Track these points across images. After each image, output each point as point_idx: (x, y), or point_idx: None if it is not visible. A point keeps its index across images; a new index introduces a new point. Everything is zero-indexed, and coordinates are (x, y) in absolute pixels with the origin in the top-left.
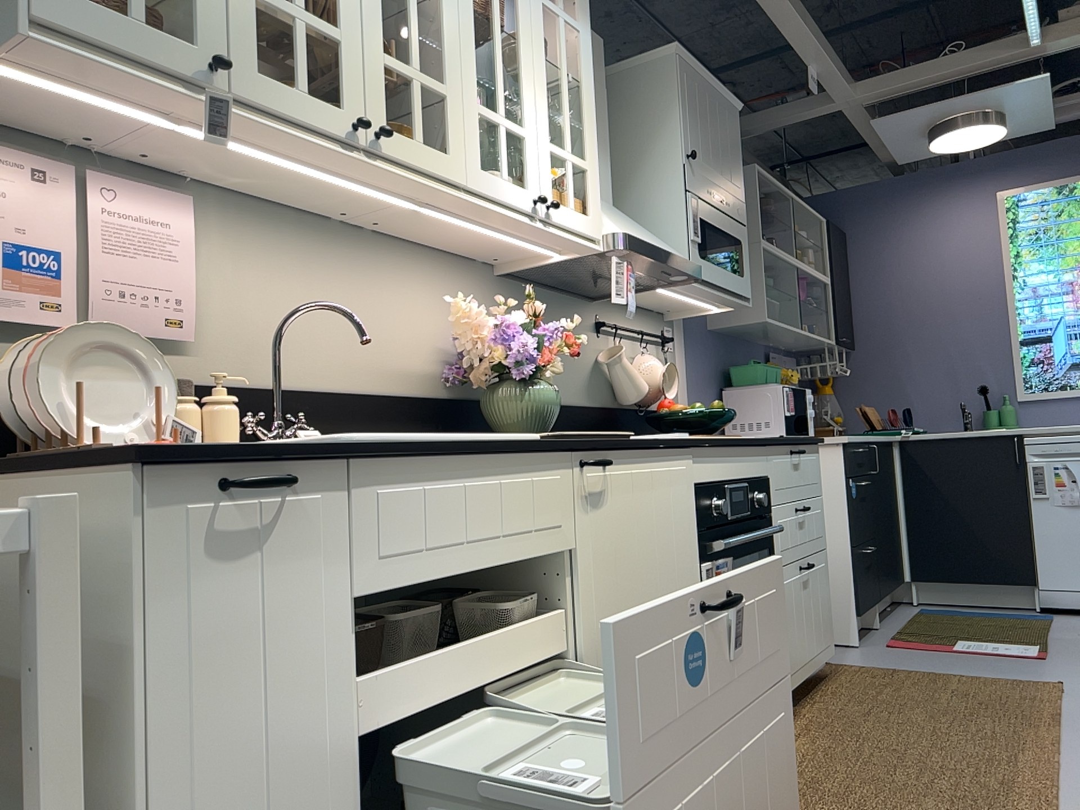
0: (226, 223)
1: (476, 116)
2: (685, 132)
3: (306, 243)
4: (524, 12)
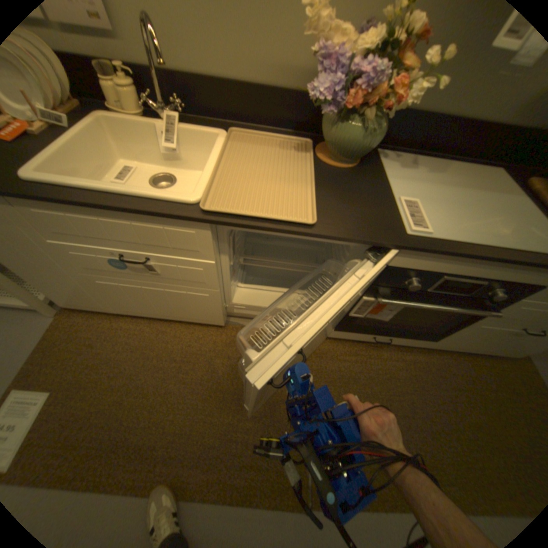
0: None
1: None
2: None
3: None
4: None
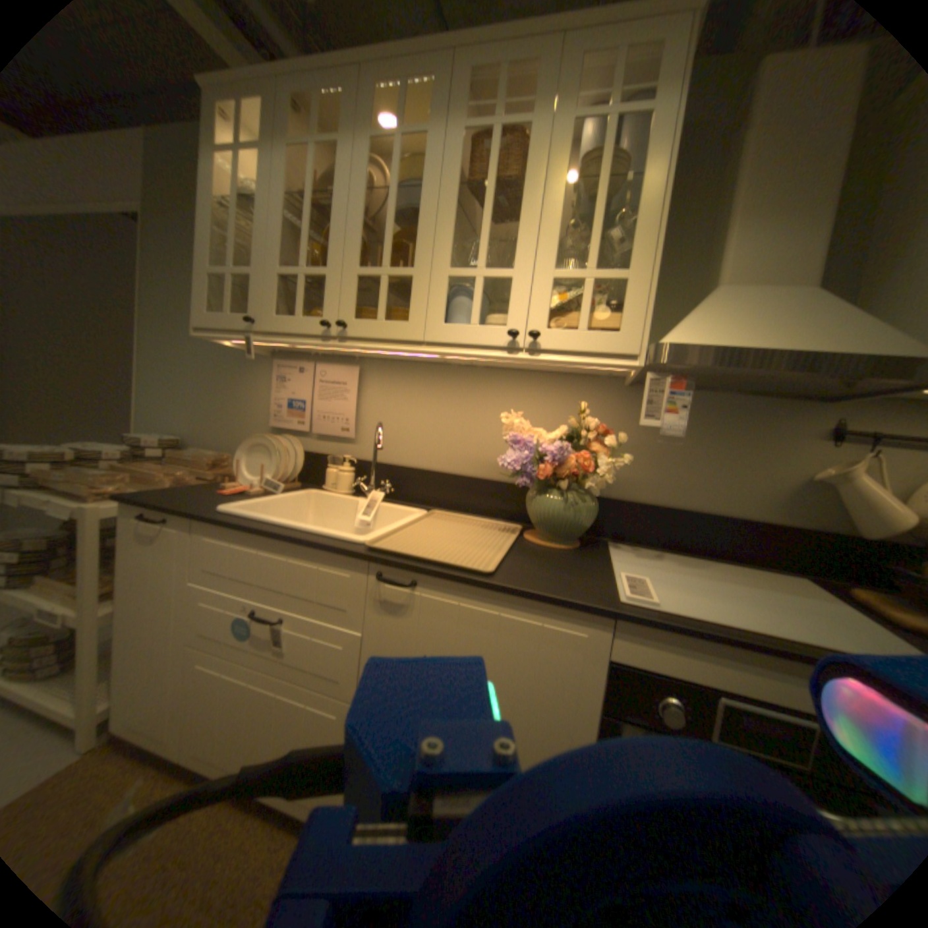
0: (382, 377)
1: (445, 279)
2: None
3: (430, 381)
4: (537, 146)
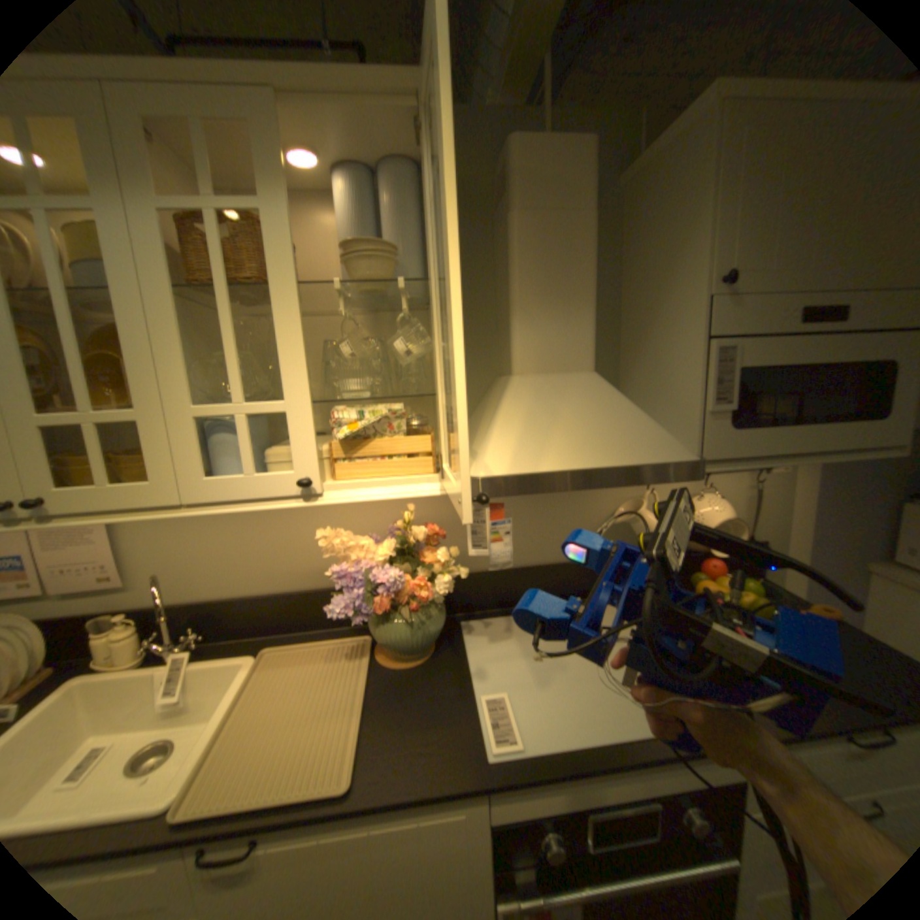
0: None
1: (189, 421)
2: (723, 235)
3: None
4: (273, 242)
